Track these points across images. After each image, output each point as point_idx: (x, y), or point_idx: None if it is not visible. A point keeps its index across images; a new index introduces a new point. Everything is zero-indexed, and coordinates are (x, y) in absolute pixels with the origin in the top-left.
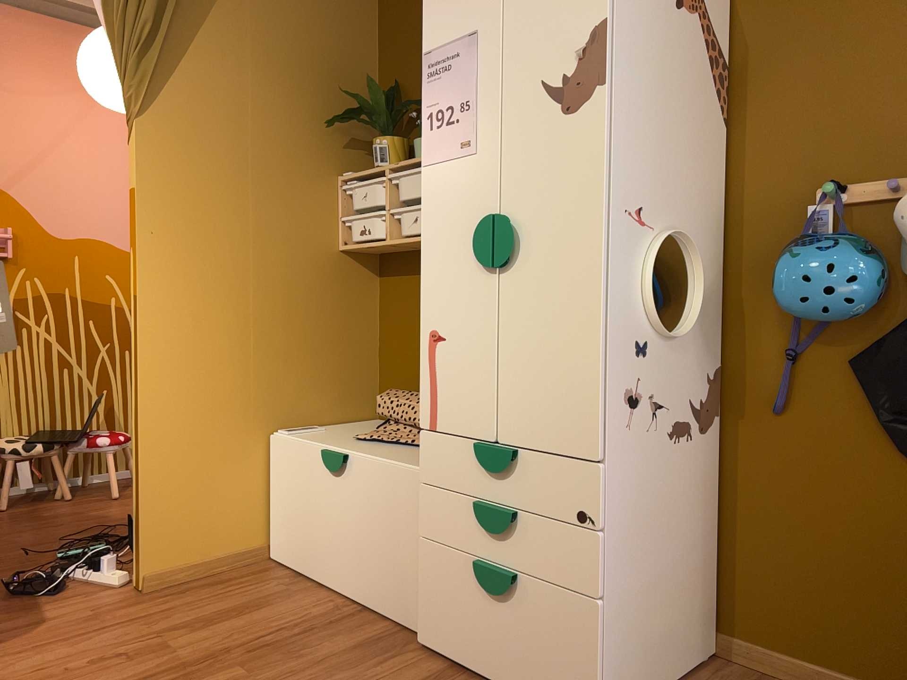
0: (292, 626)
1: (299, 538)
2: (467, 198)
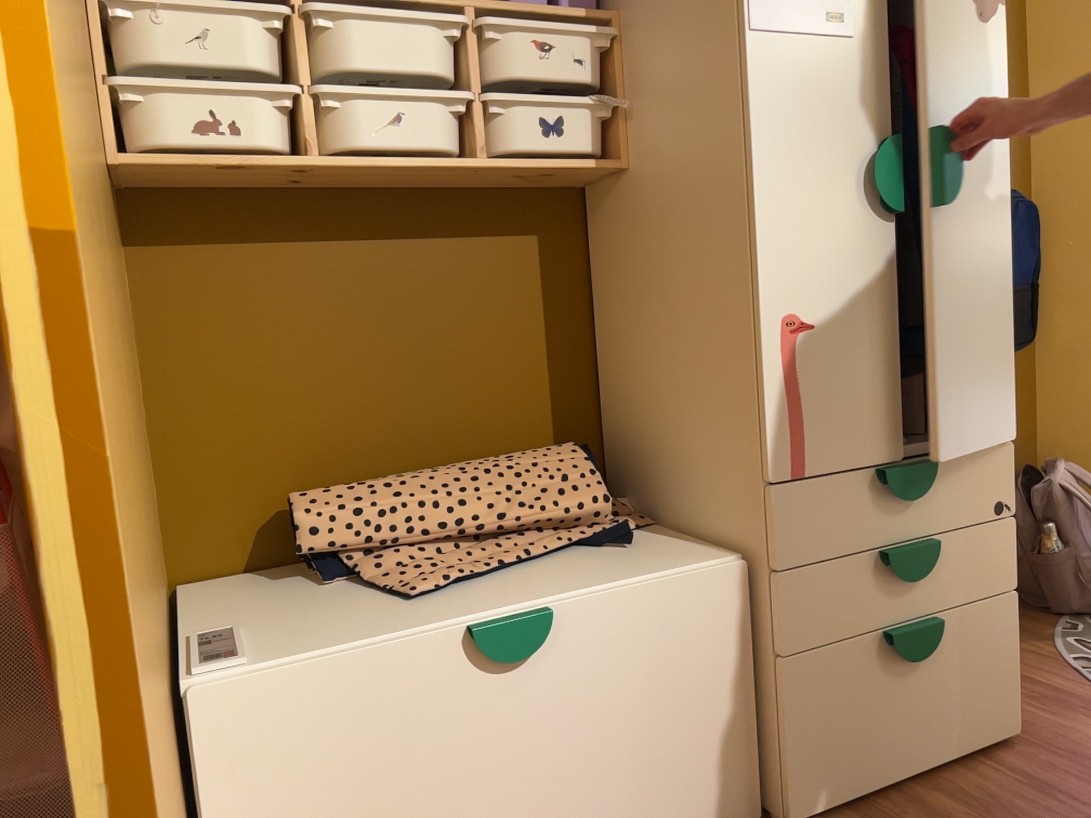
0: None
1: None
2: (841, 107)
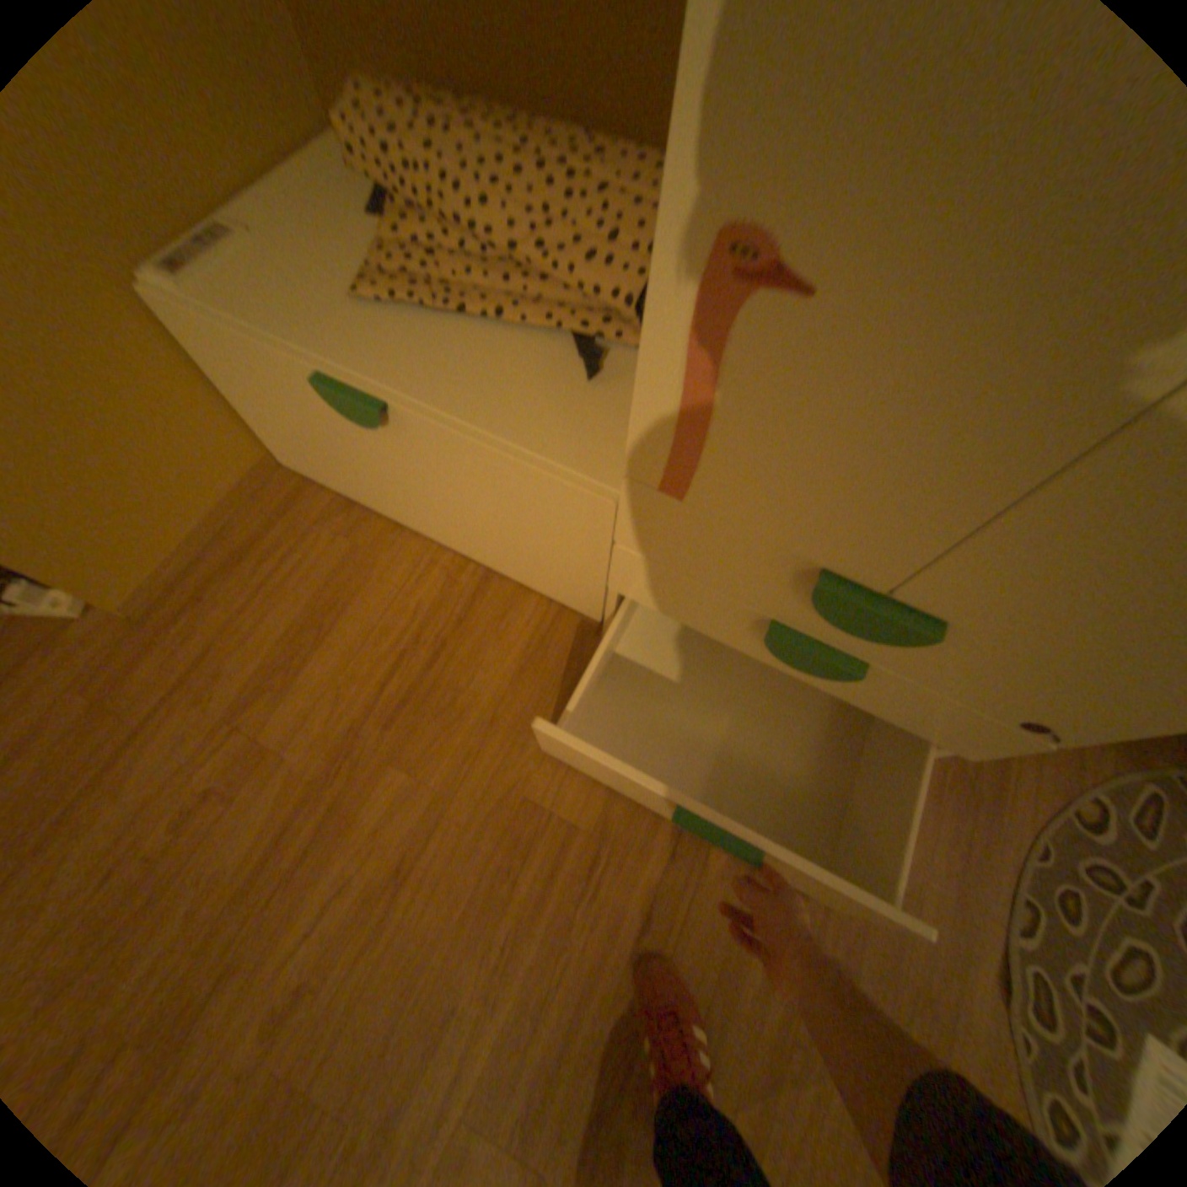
0: (412, 640)
1: (328, 466)
2: None
